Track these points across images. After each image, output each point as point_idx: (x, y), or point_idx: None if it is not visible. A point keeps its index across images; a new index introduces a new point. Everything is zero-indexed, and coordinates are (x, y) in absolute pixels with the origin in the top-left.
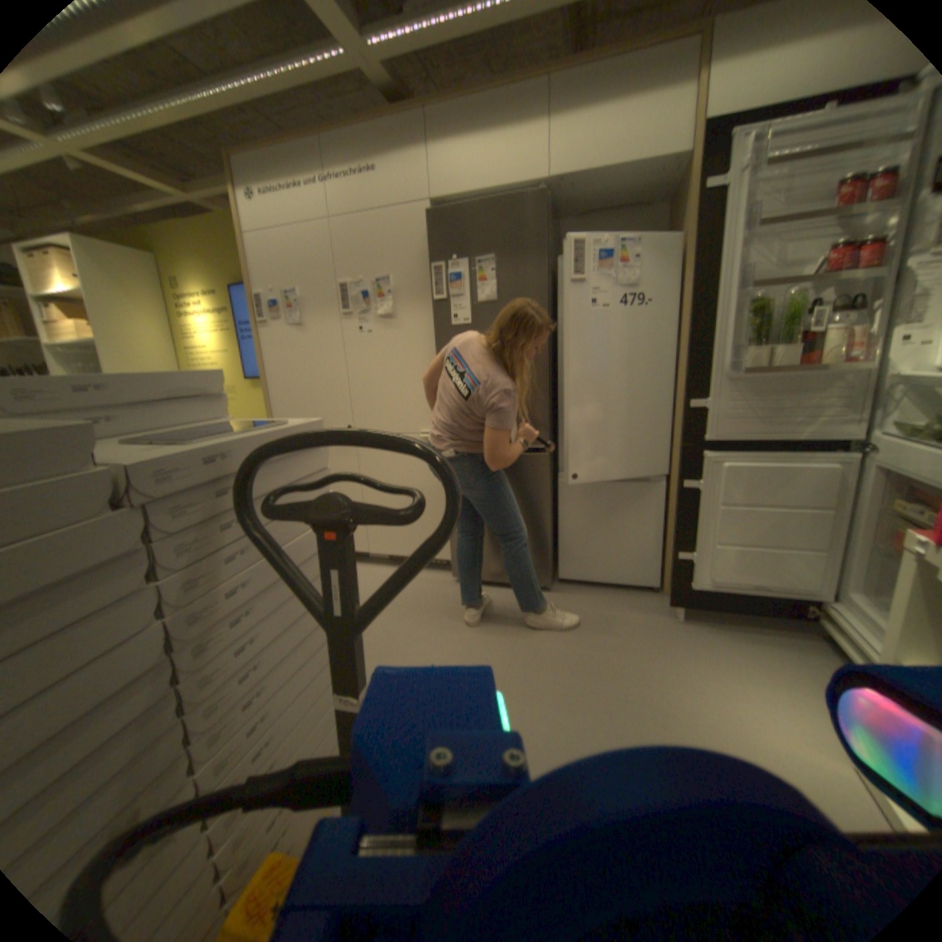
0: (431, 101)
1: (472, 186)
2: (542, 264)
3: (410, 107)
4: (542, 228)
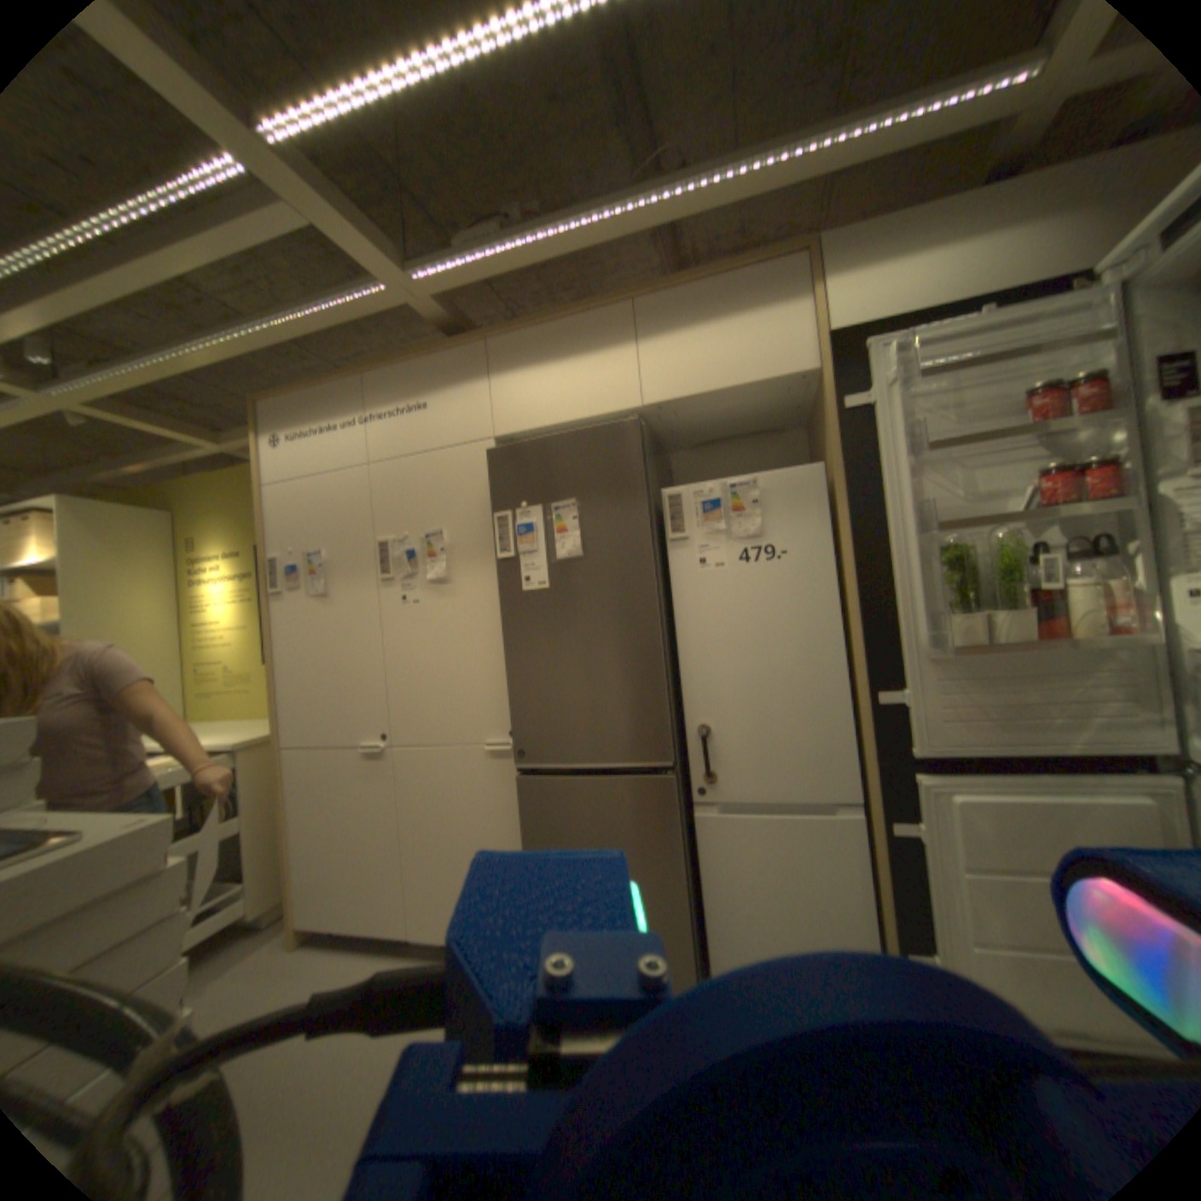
0: (494, 333)
1: (546, 421)
2: (641, 508)
3: (469, 341)
4: (637, 465)
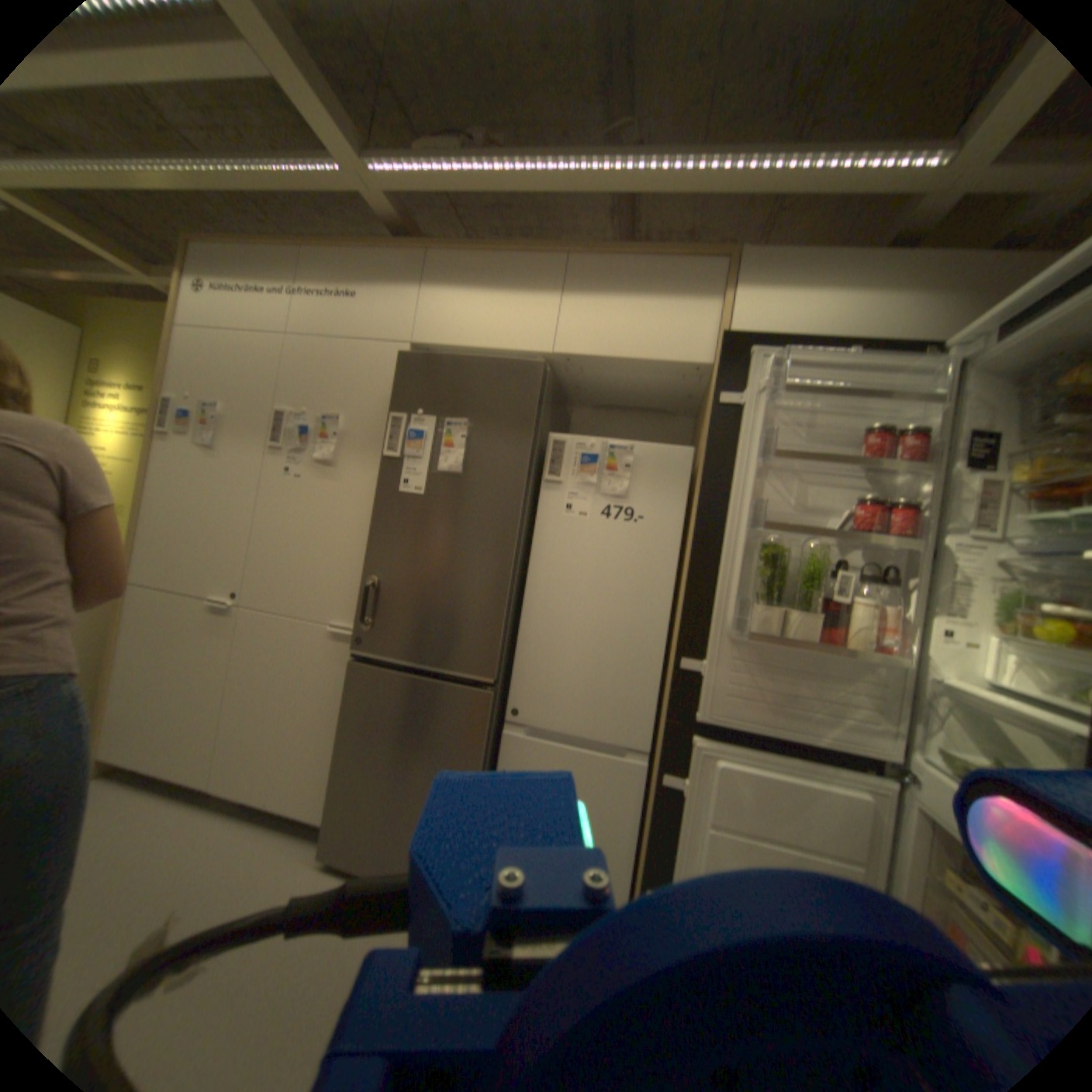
0: (436, 246)
1: (463, 342)
2: (526, 444)
3: (411, 246)
4: (532, 404)
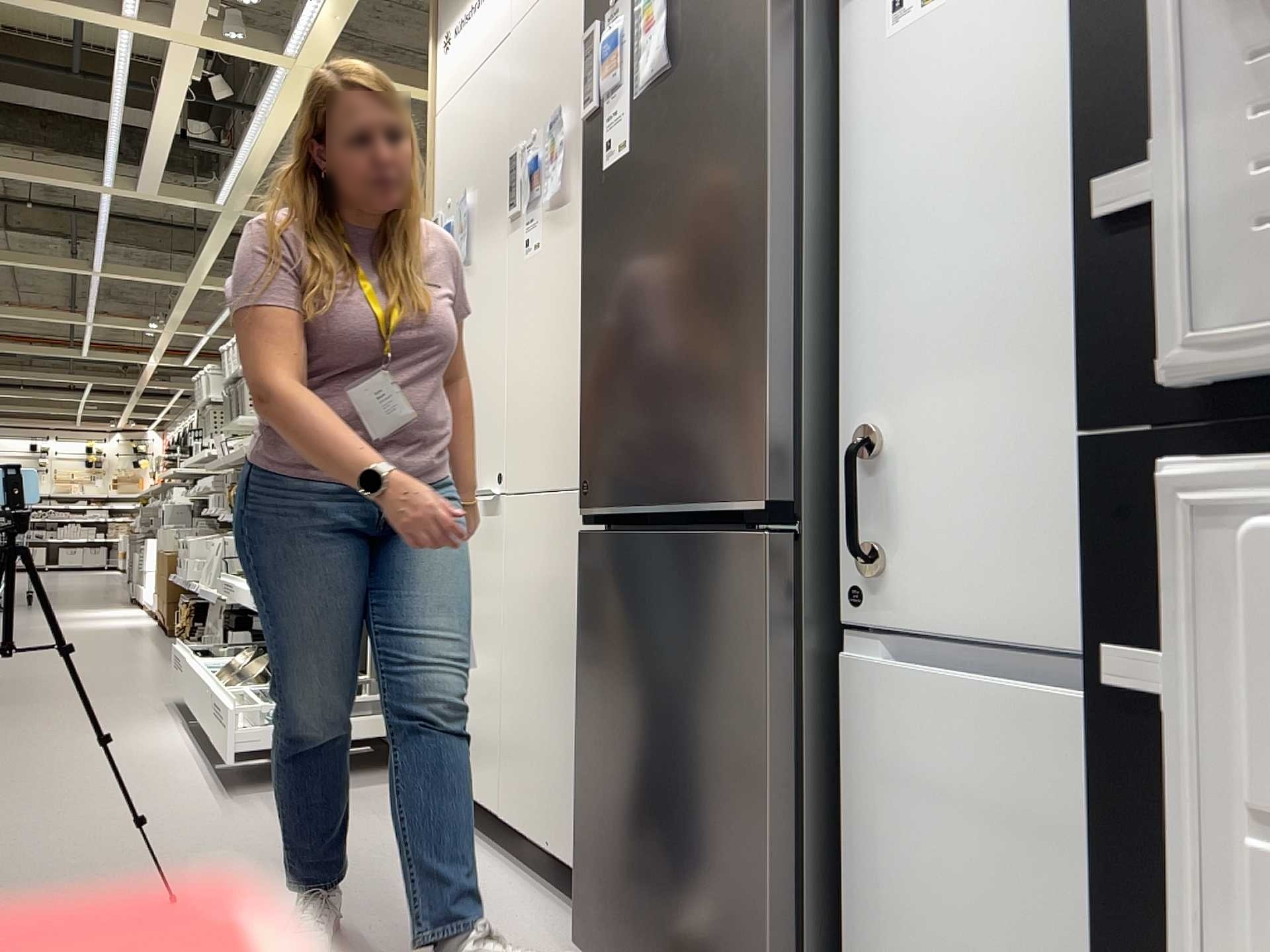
0: None
1: None
2: None
3: None
4: None
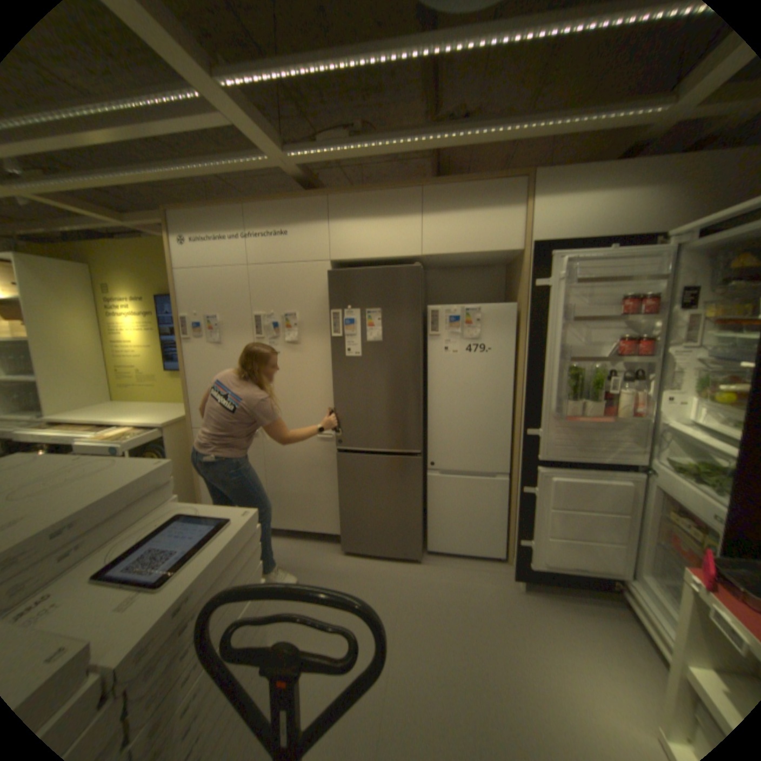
0: (335, 193)
1: (364, 256)
2: (418, 319)
3: (318, 195)
4: (418, 294)
